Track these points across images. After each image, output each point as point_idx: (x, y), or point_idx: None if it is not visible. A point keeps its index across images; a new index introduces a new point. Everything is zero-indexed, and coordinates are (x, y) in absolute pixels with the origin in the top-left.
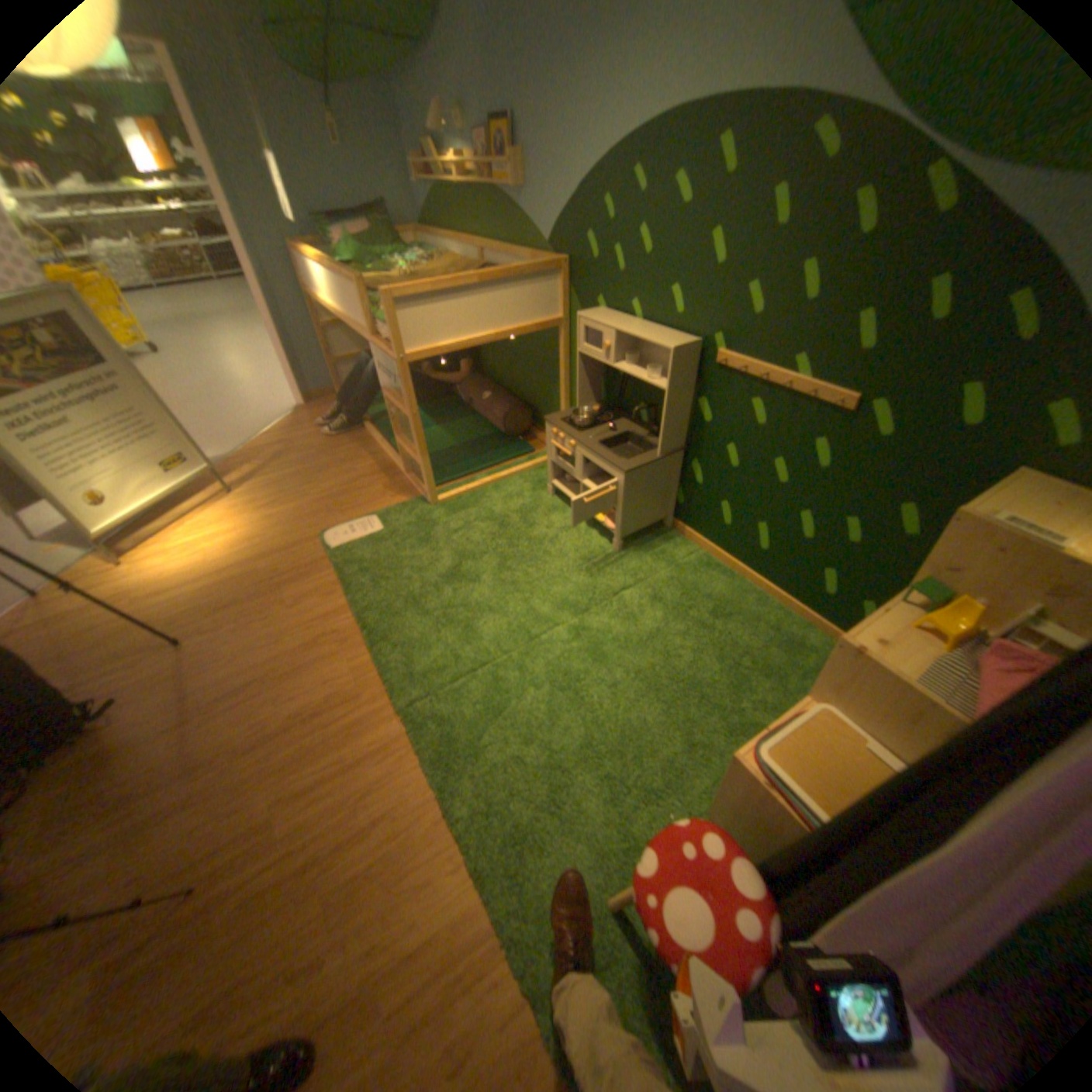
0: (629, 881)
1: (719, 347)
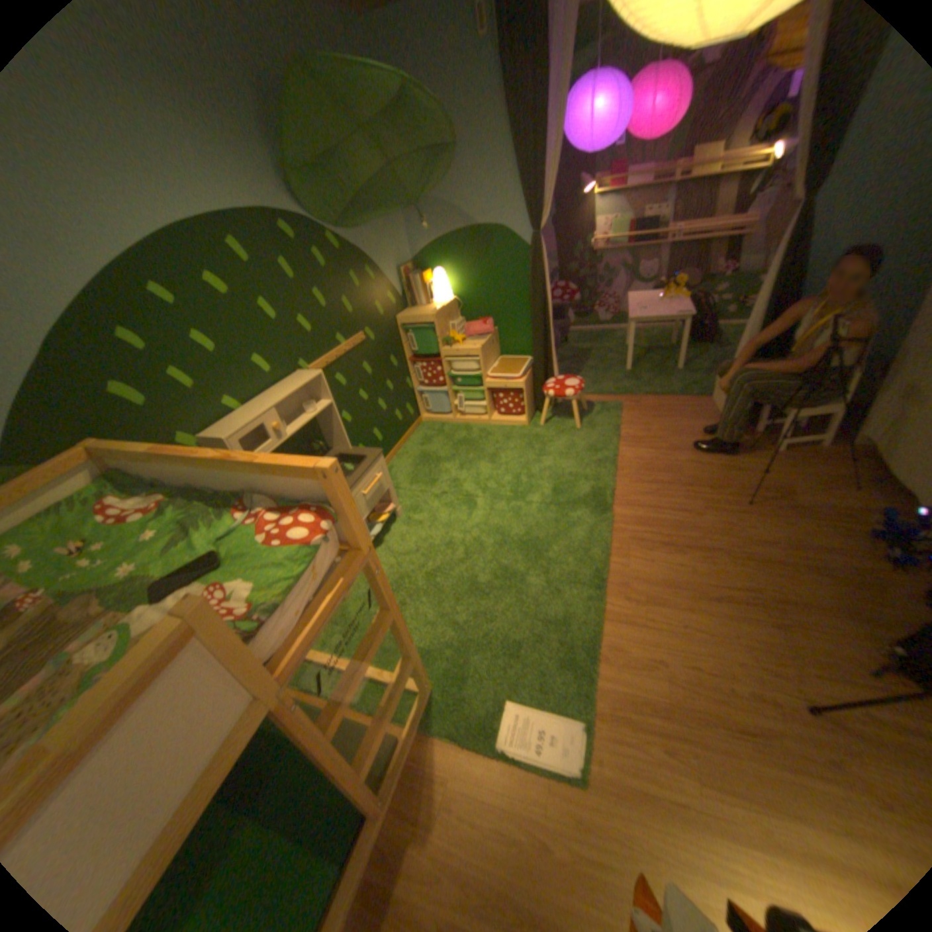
0: (567, 423)
1: (305, 366)
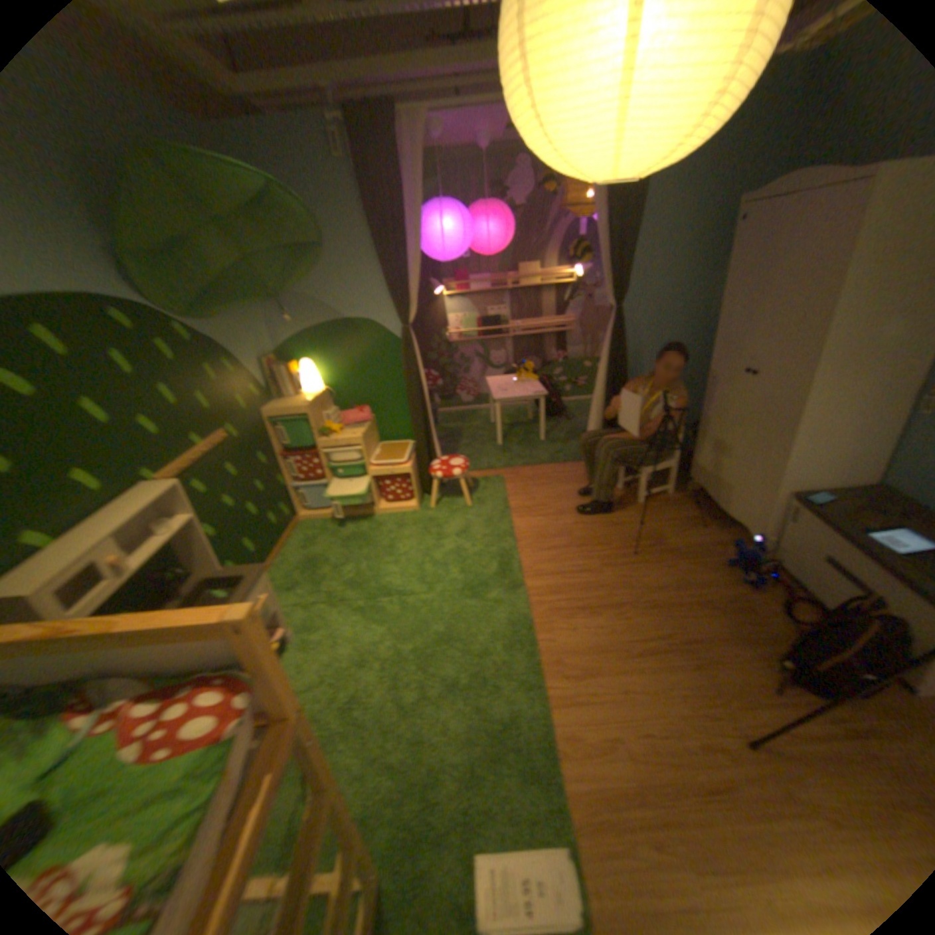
0: (457, 501)
1: (148, 475)
